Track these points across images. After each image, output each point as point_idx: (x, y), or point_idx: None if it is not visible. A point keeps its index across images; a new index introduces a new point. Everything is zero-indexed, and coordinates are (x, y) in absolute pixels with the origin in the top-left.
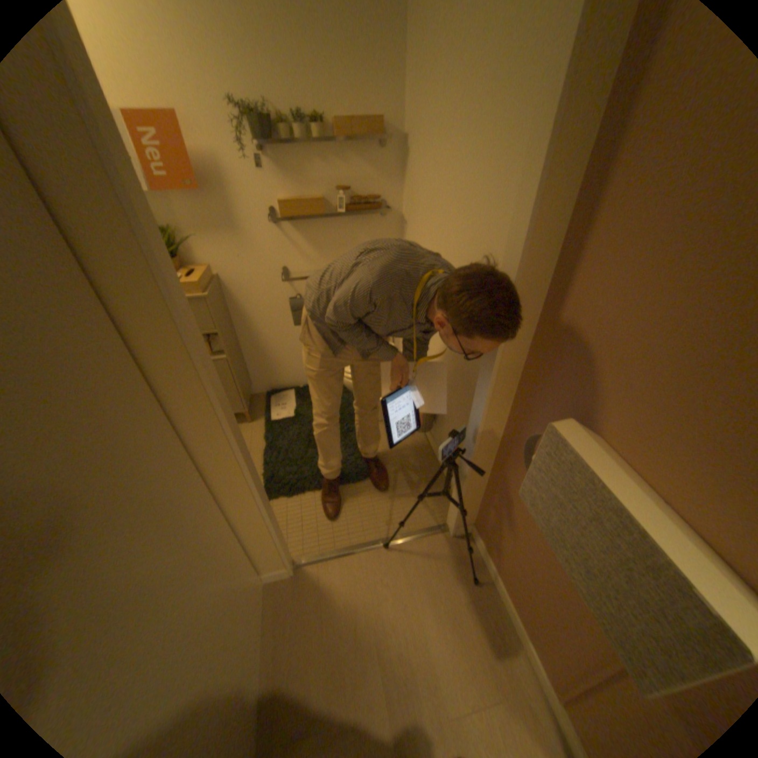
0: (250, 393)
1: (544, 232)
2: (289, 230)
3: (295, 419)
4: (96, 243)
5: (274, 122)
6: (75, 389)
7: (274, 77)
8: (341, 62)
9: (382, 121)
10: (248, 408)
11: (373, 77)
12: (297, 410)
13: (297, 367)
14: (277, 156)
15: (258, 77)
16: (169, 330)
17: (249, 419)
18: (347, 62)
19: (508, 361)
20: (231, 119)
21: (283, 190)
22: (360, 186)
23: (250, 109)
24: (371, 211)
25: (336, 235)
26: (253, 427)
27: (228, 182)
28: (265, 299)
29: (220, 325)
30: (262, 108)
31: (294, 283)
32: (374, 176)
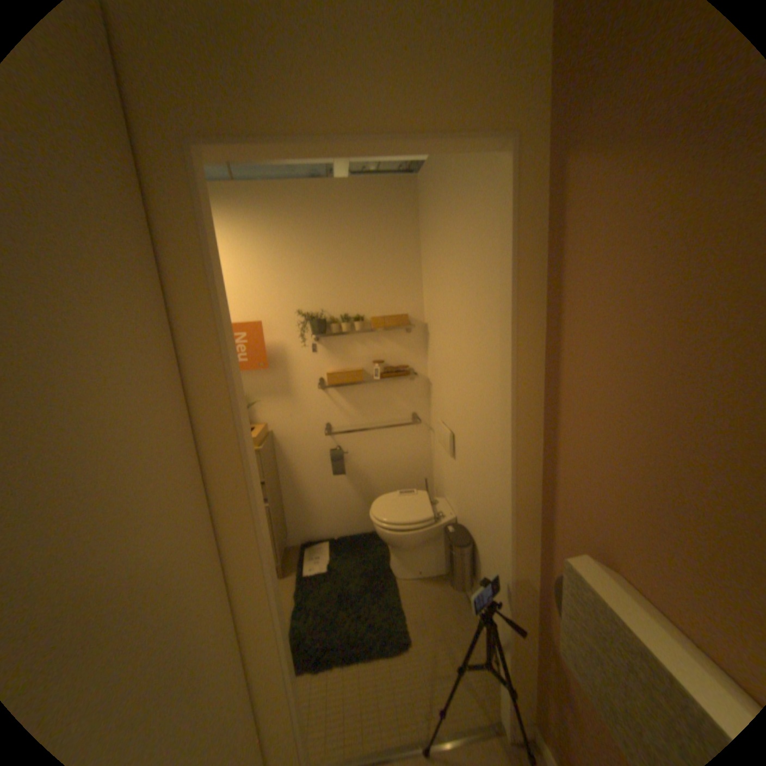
0: (285, 545)
1: (529, 392)
2: (334, 394)
3: (327, 575)
4: (204, 413)
5: (329, 323)
6: (171, 515)
7: (331, 298)
8: (377, 287)
9: (407, 318)
10: (281, 562)
11: (399, 293)
12: (330, 565)
13: (333, 517)
14: (329, 344)
15: (320, 299)
16: (236, 474)
17: (281, 575)
18: (381, 286)
19: (528, 503)
20: (299, 324)
21: (331, 366)
22: (392, 360)
23: (312, 318)
24: (401, 377)
25: (373, 397)
26: (284, 585)
27: (291, 363)
28: (310, 451)
29: (268, 475)
30: (321, 316)
31: (335, 436)
32: (403, 352)
